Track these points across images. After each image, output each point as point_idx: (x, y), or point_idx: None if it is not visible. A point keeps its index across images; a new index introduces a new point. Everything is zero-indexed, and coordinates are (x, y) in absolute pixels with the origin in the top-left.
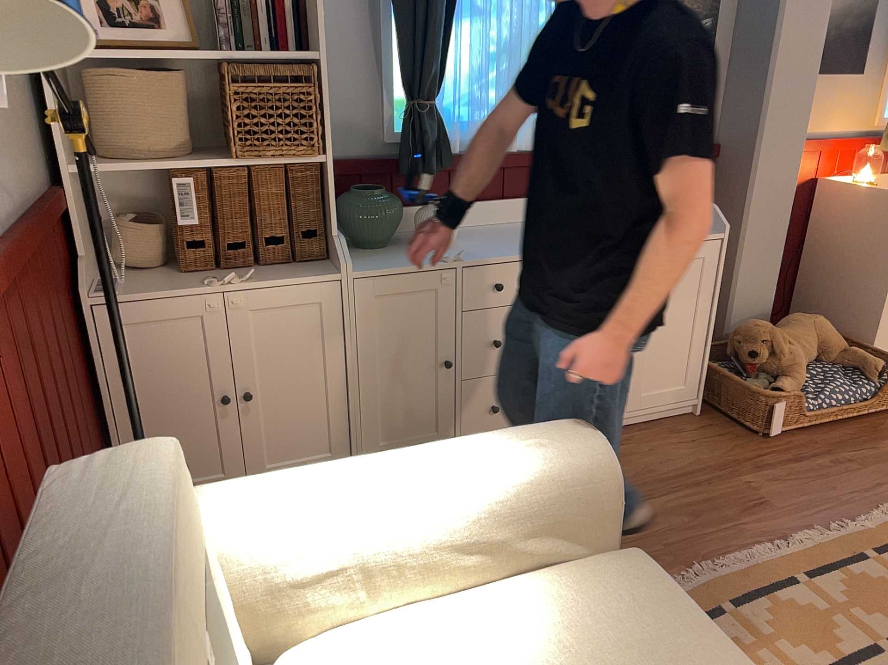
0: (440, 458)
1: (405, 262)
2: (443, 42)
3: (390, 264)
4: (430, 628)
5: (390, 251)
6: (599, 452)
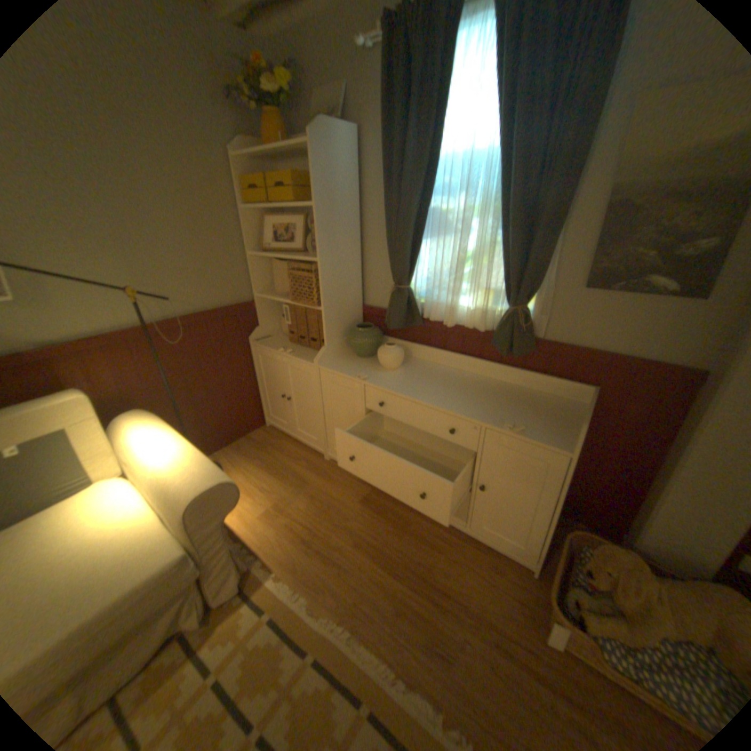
0: (171, 454)
1: (346, 370)
2: (413, 252)
3: (339, 368)
4: (125, 505)
5: (361, 361)
6: (189, 499)
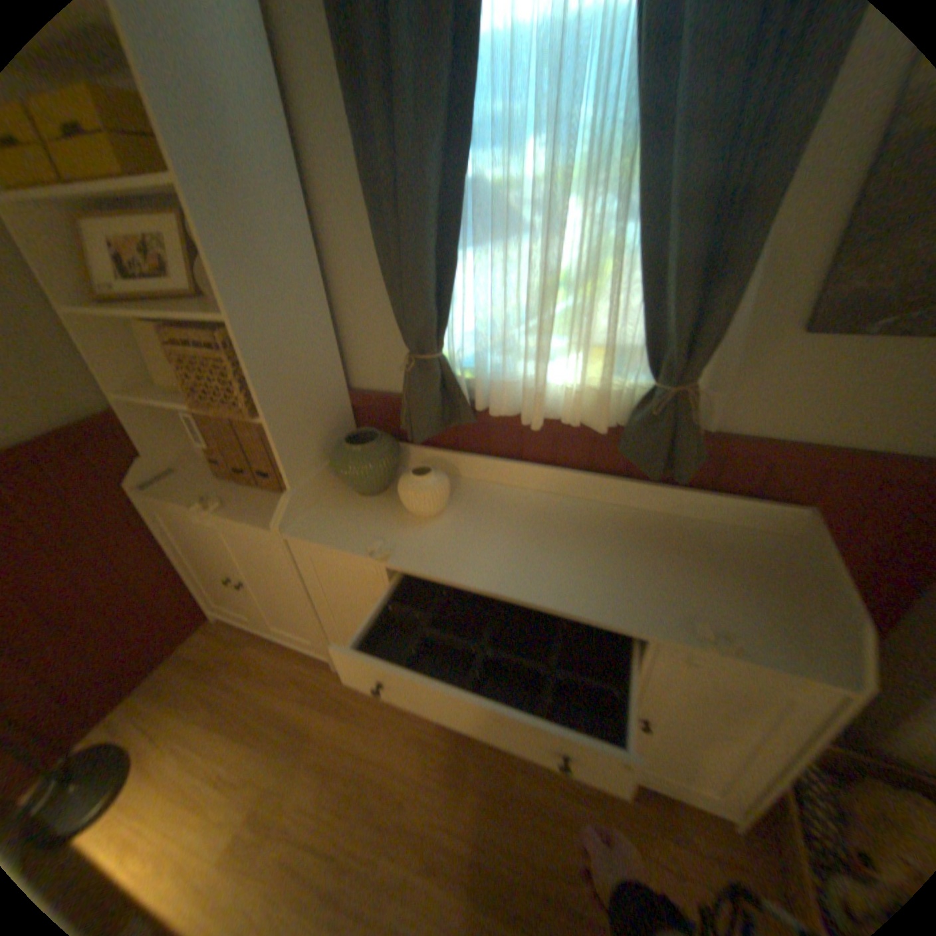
0: None
1: (342, 536)
2: (442, 281)
3: (327, 533)
4: None
5: (368, 504)
6: None
